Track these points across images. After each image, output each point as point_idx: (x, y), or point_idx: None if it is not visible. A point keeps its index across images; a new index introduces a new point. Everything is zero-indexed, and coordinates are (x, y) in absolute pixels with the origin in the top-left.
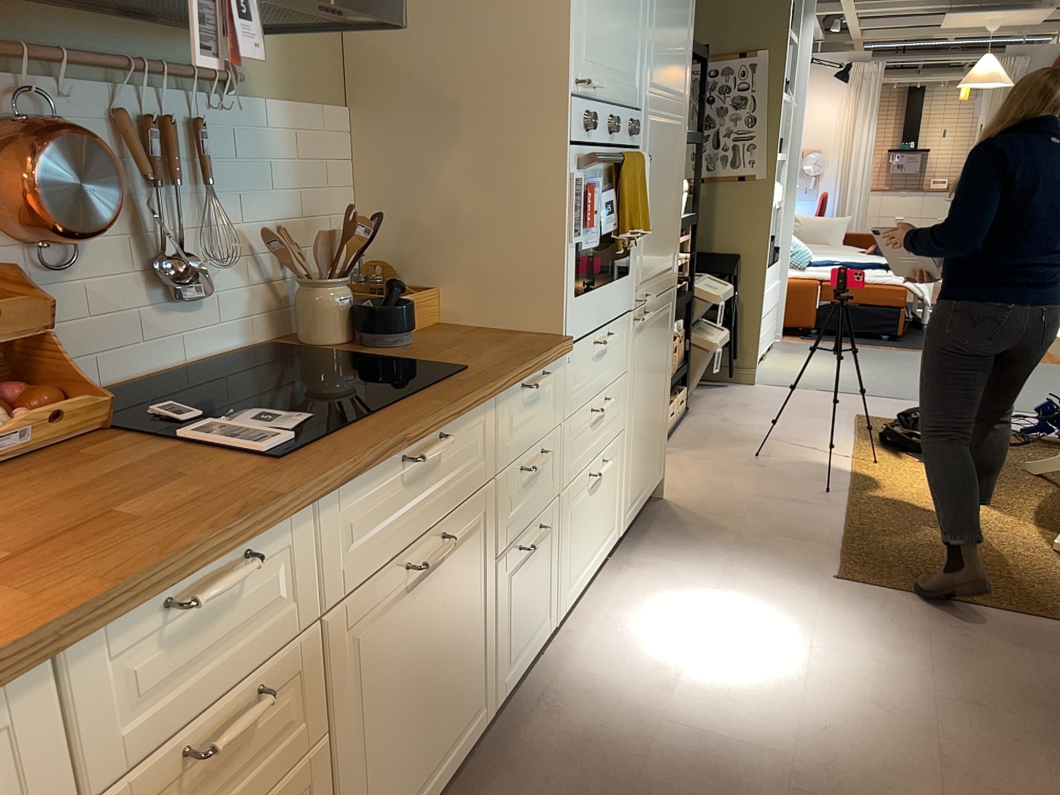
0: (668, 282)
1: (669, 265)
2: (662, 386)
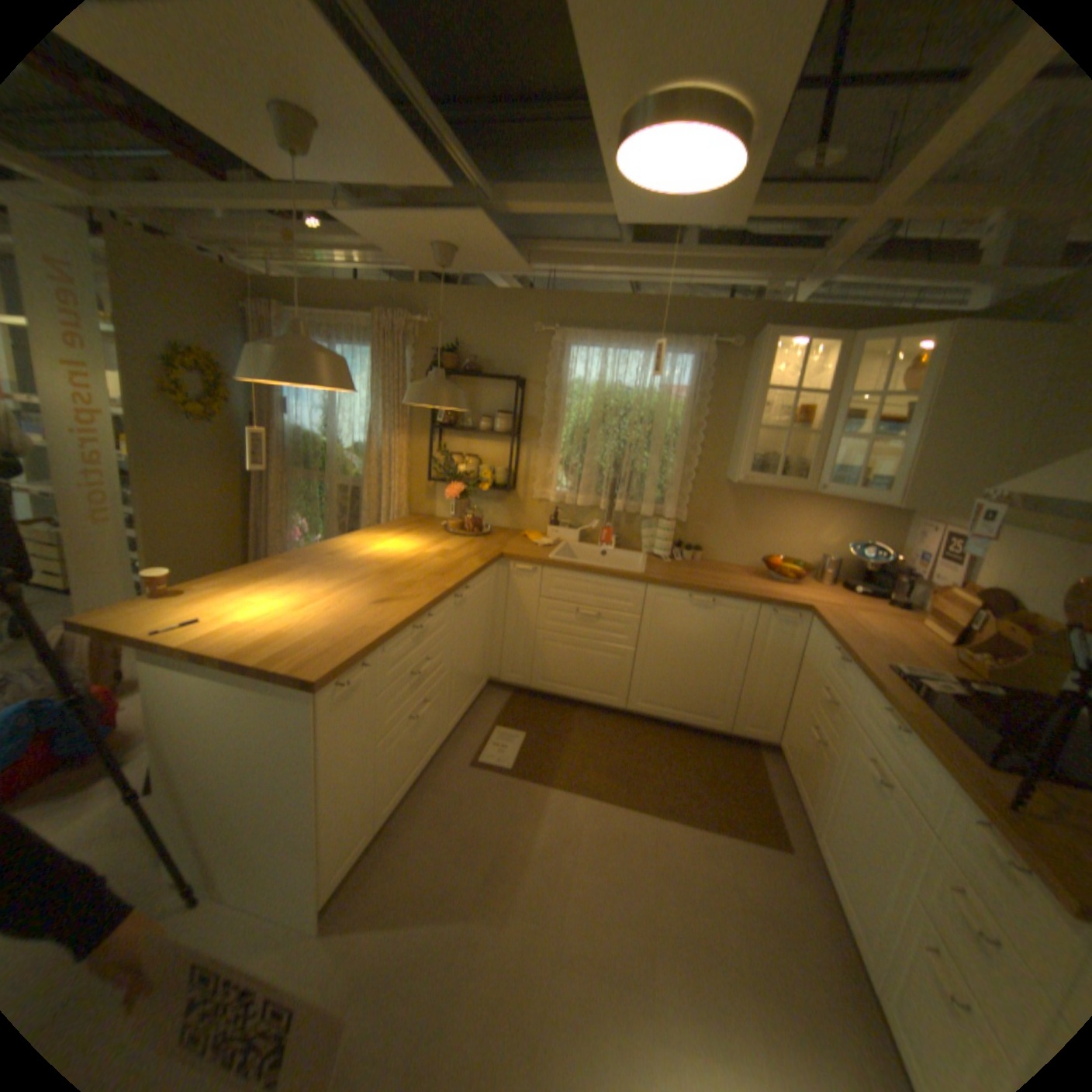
0: None
1: None
2: None
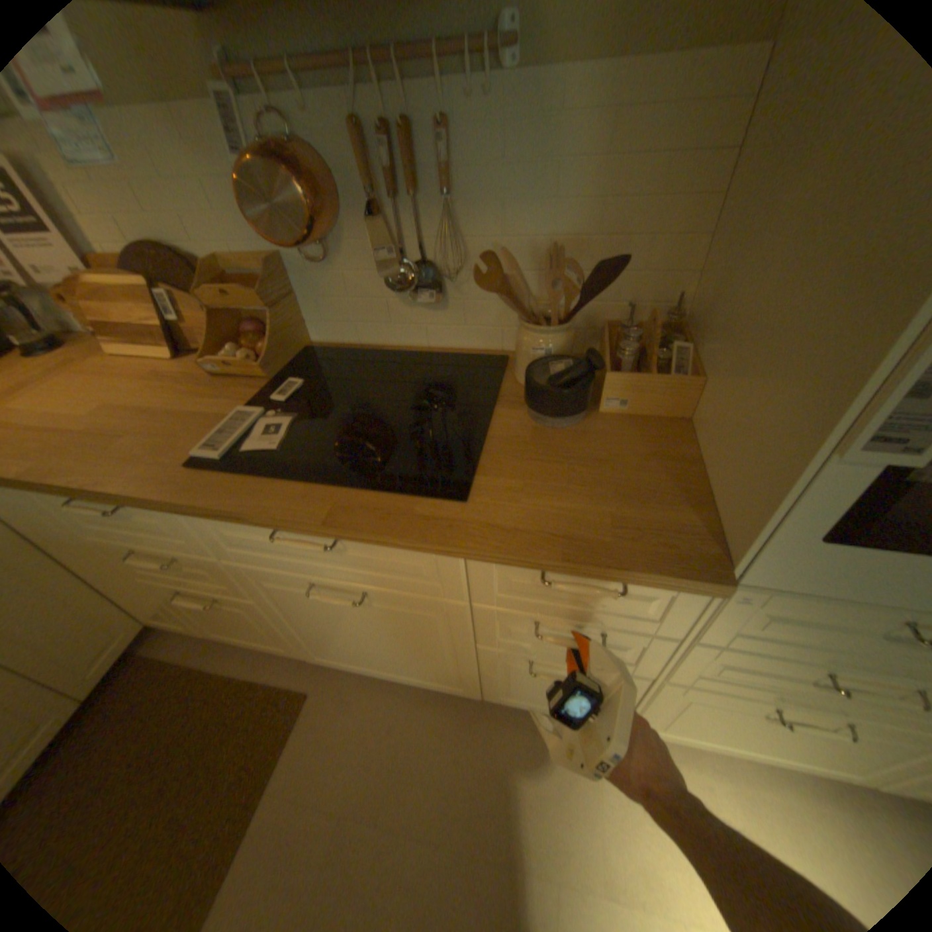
0: None
1: None
2: None
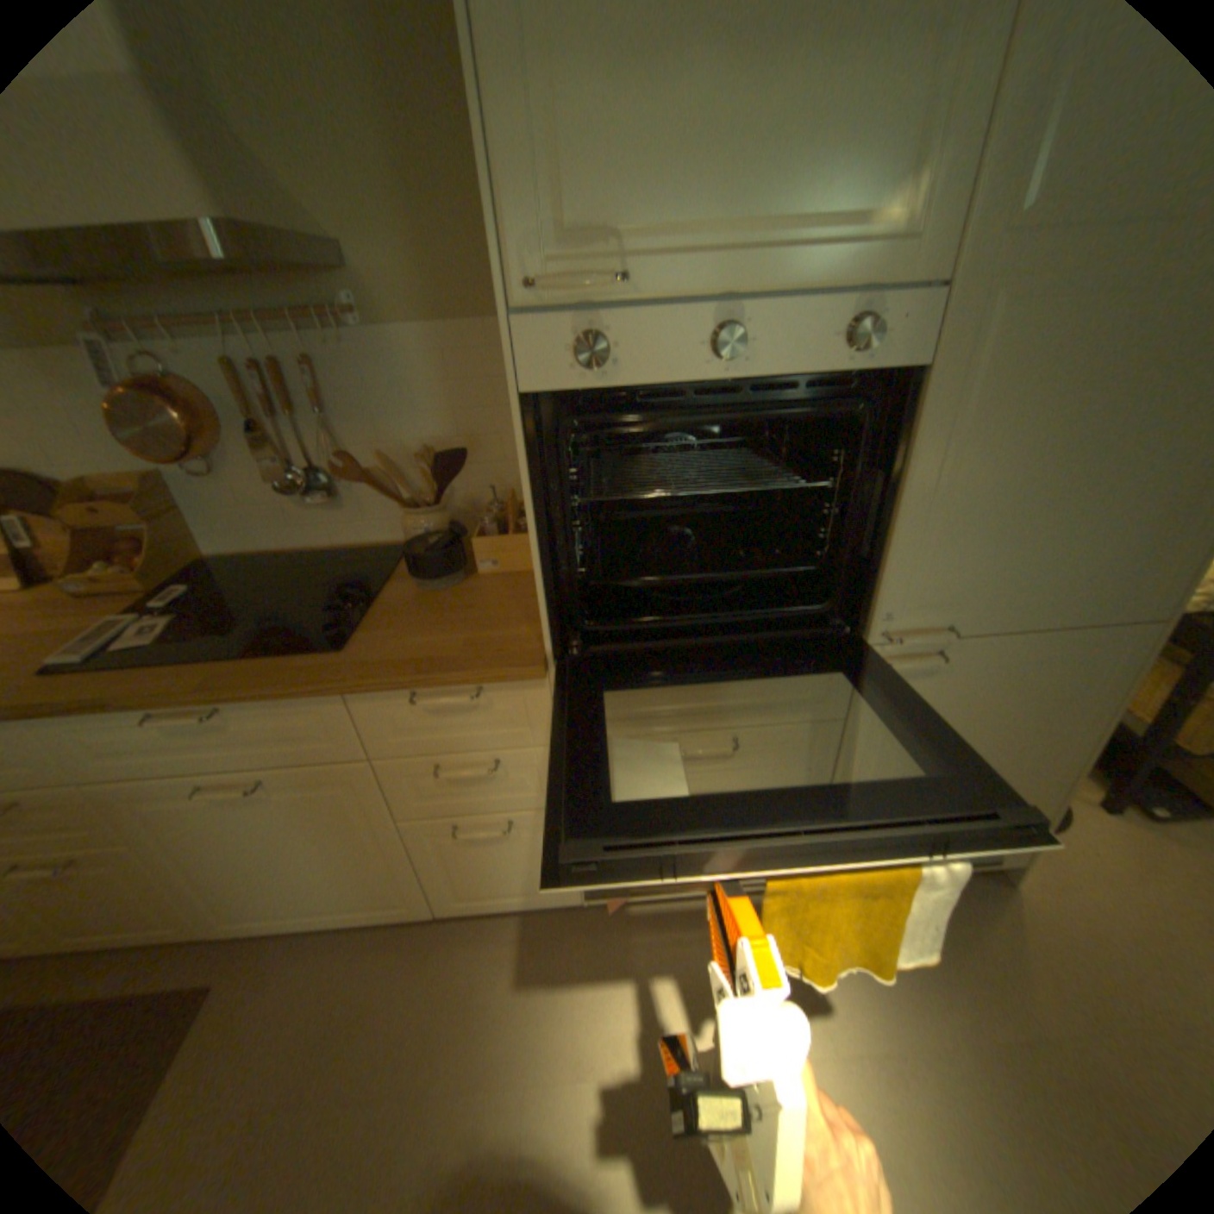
0: (1104, 616)
1: (1119, 585)
2: (1031, 762)
